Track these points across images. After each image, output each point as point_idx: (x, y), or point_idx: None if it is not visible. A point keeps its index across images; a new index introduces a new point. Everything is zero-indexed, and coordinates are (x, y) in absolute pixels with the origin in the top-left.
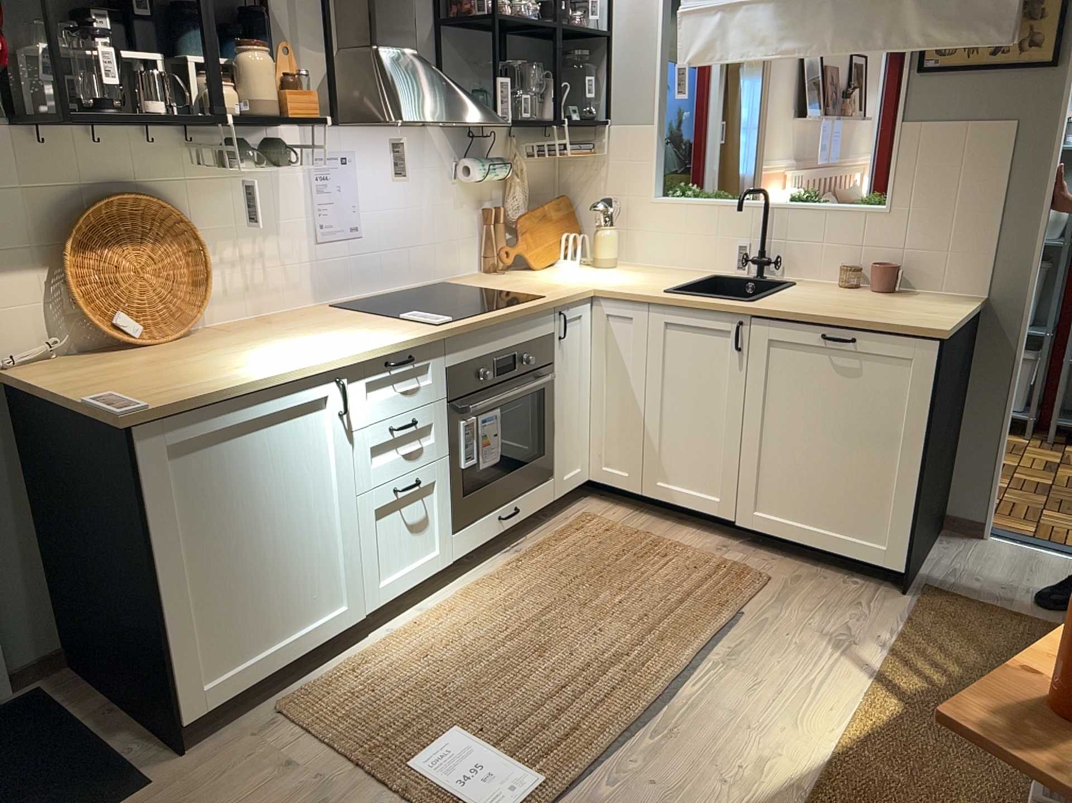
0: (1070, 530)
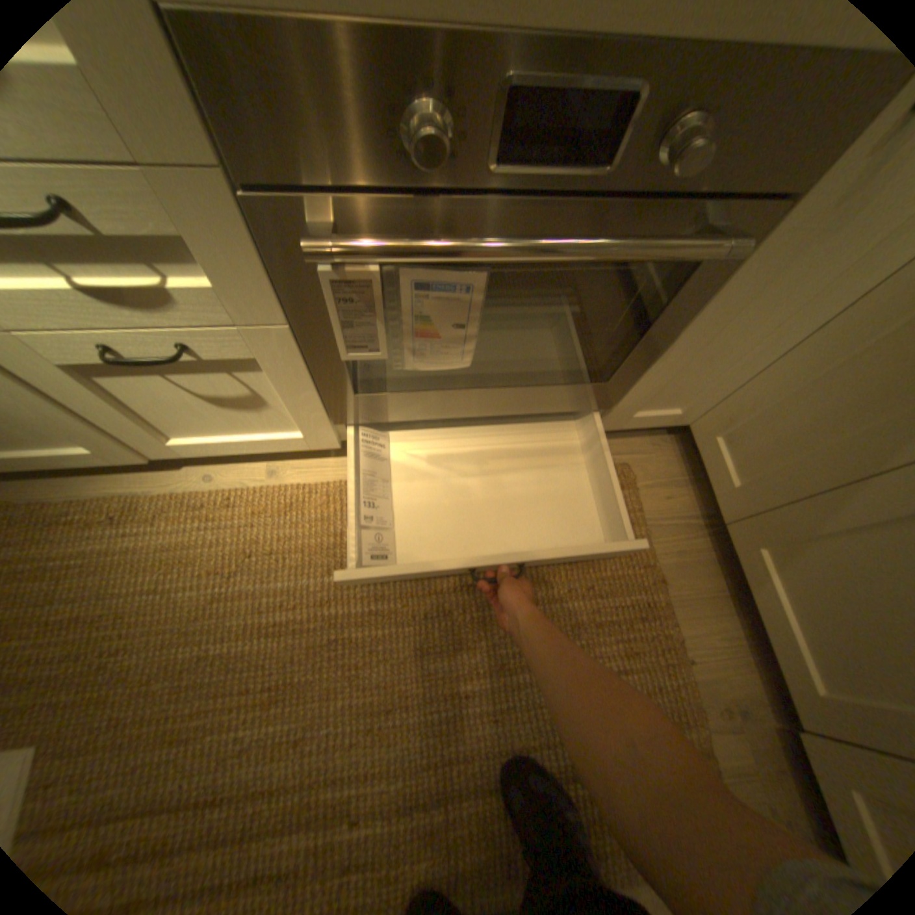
0: None
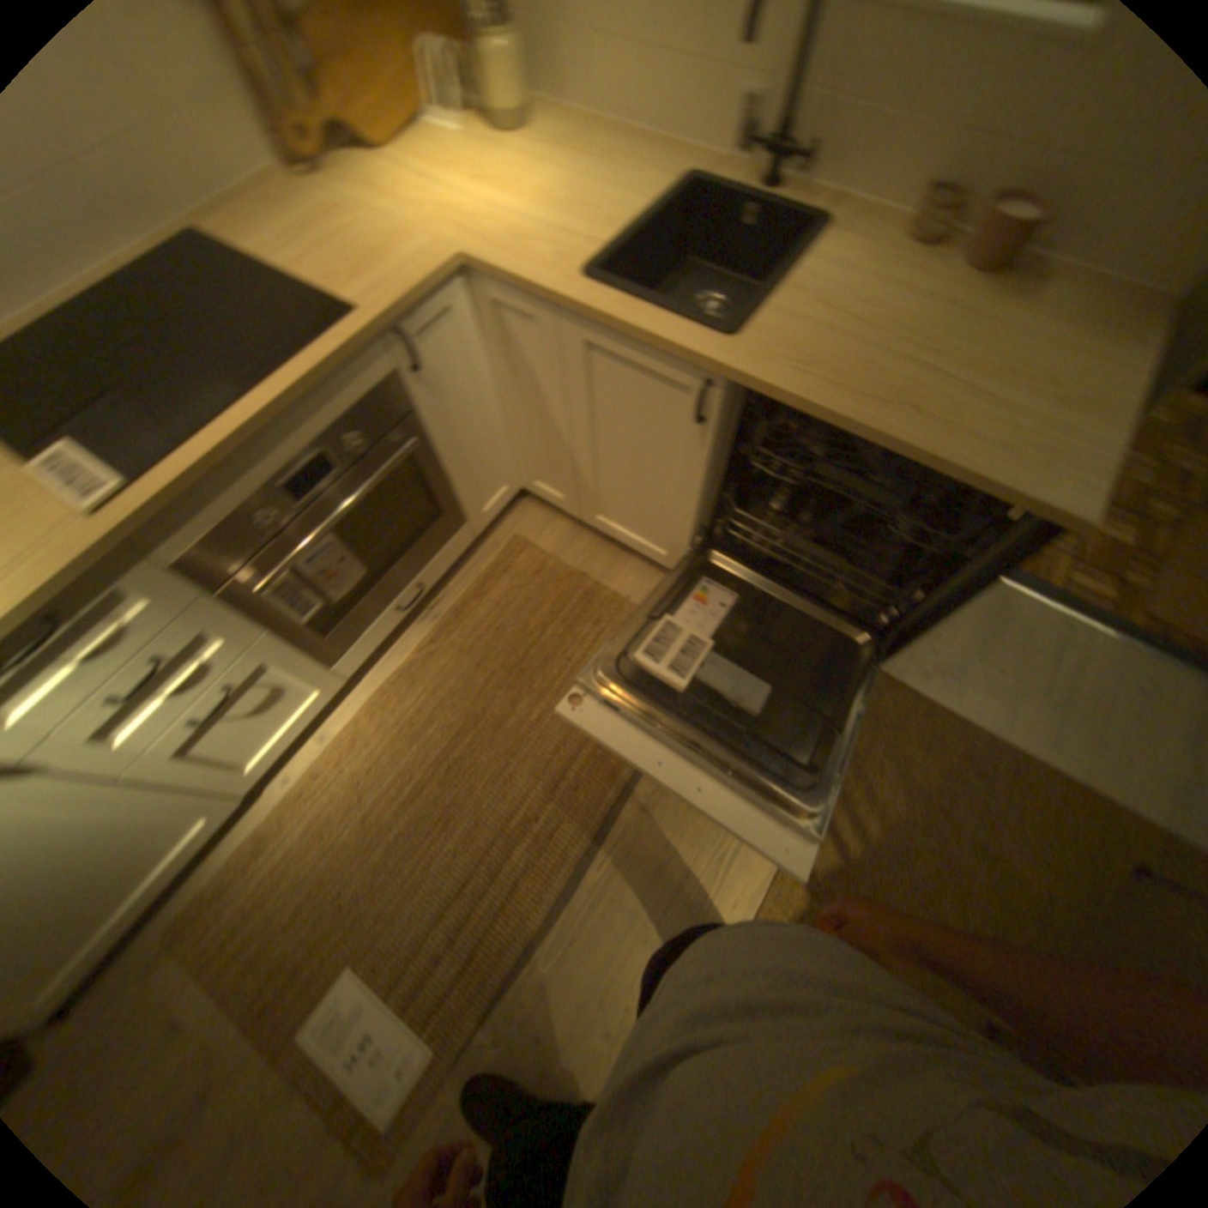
0: (1056, 556)
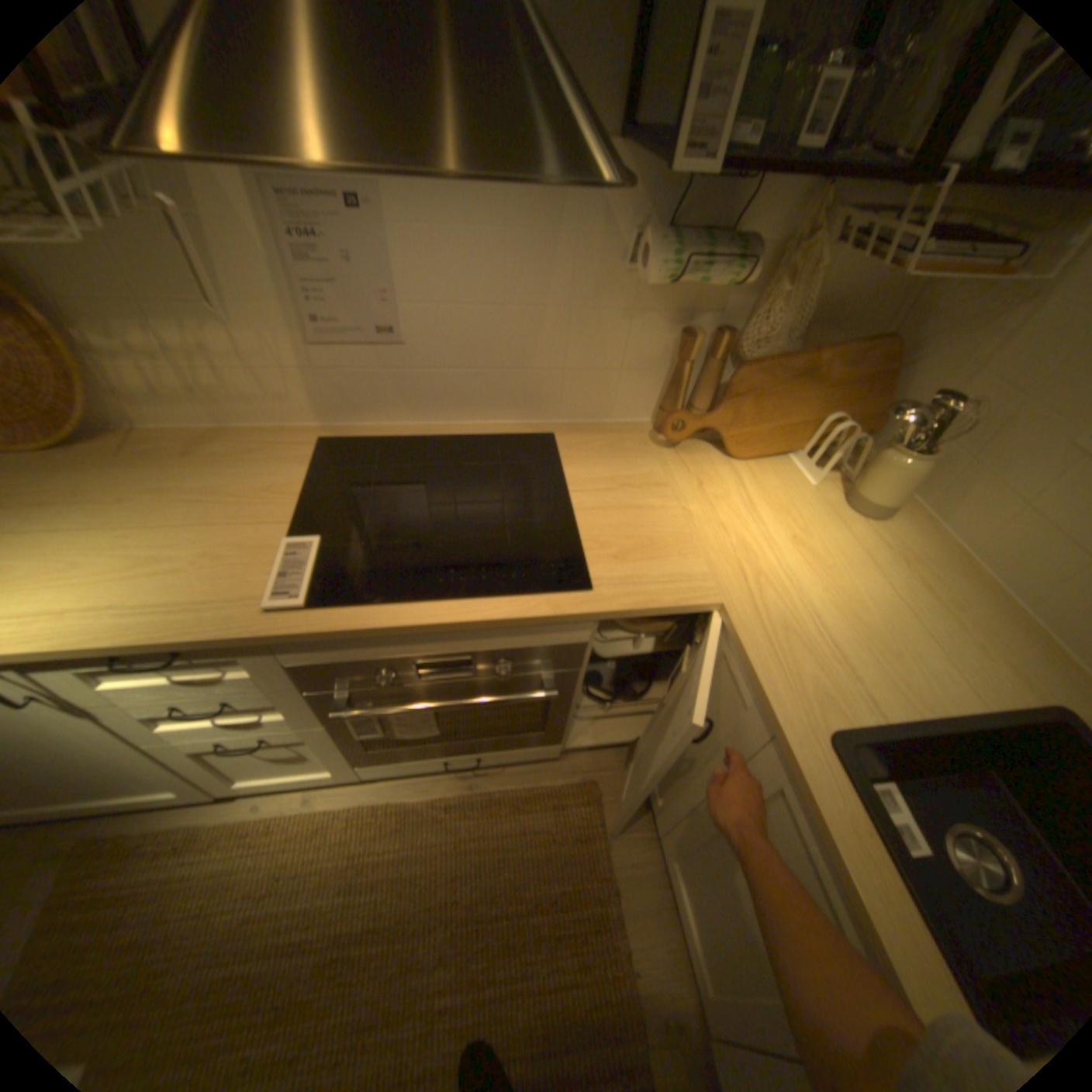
0: None
